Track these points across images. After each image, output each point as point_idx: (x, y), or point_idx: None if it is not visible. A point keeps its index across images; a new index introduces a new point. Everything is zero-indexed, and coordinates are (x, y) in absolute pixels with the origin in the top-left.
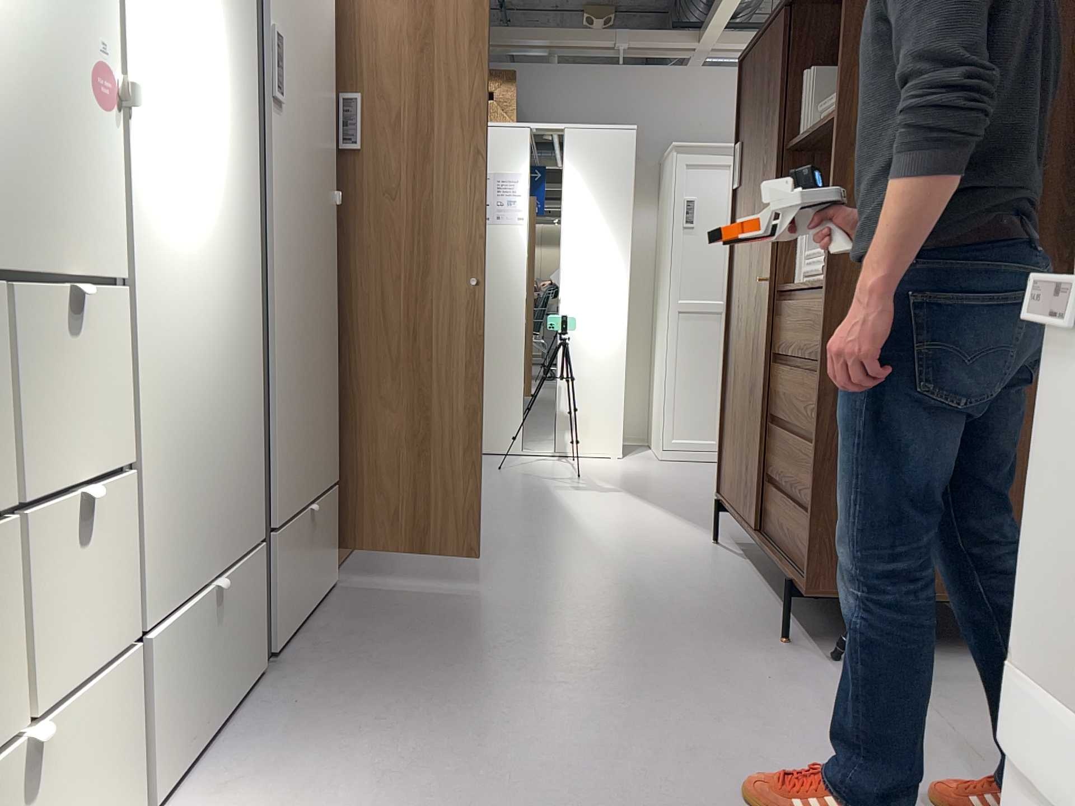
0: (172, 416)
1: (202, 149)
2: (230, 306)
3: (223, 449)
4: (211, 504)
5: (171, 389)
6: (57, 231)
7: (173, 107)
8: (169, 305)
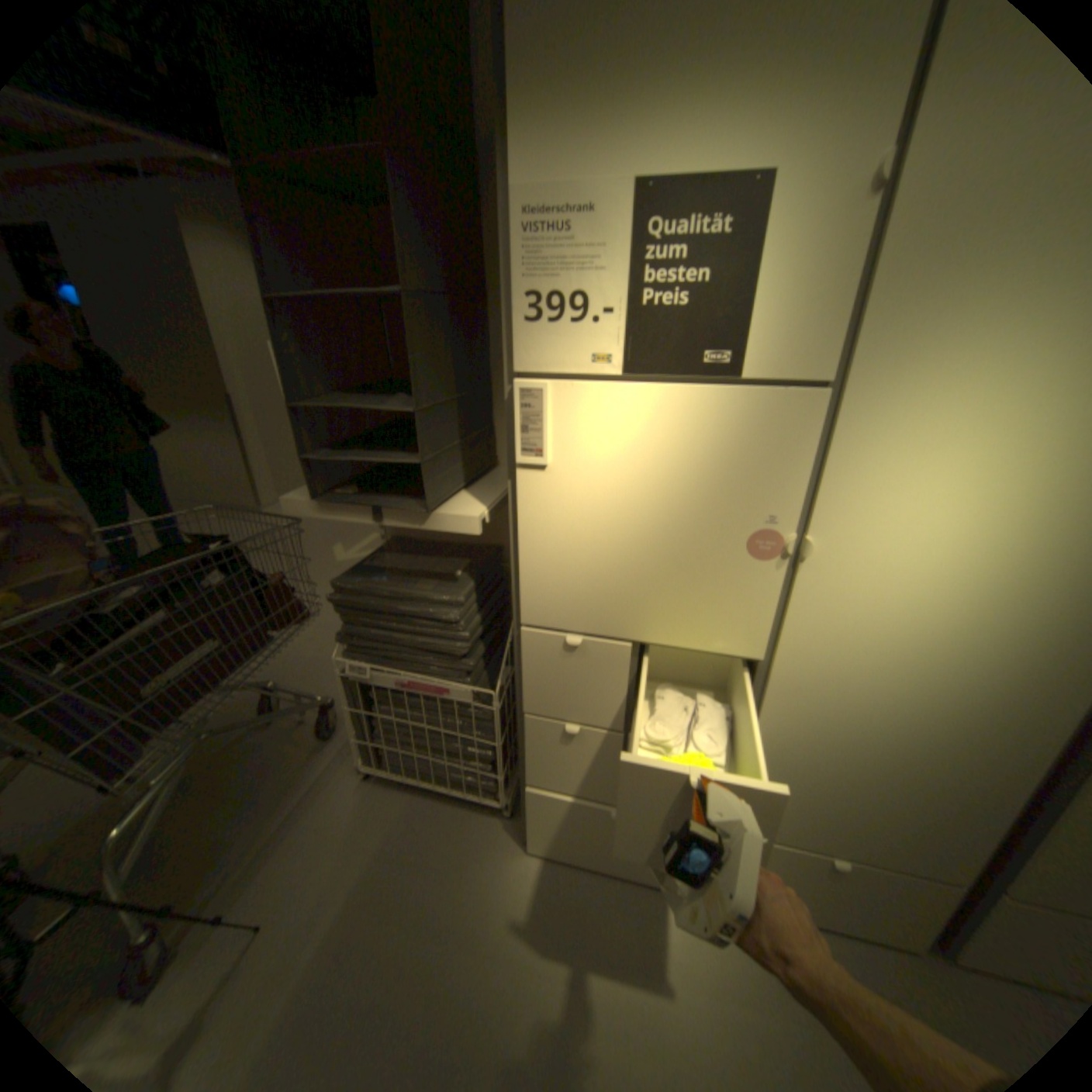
0: (817, 752)
1: (973, 578)
2: (983, 710)
3: (908, 801)
4: (864, 821)
5: (823, 736)
6: (696, 629)
7: (910, 547)
8: (840, 687)
